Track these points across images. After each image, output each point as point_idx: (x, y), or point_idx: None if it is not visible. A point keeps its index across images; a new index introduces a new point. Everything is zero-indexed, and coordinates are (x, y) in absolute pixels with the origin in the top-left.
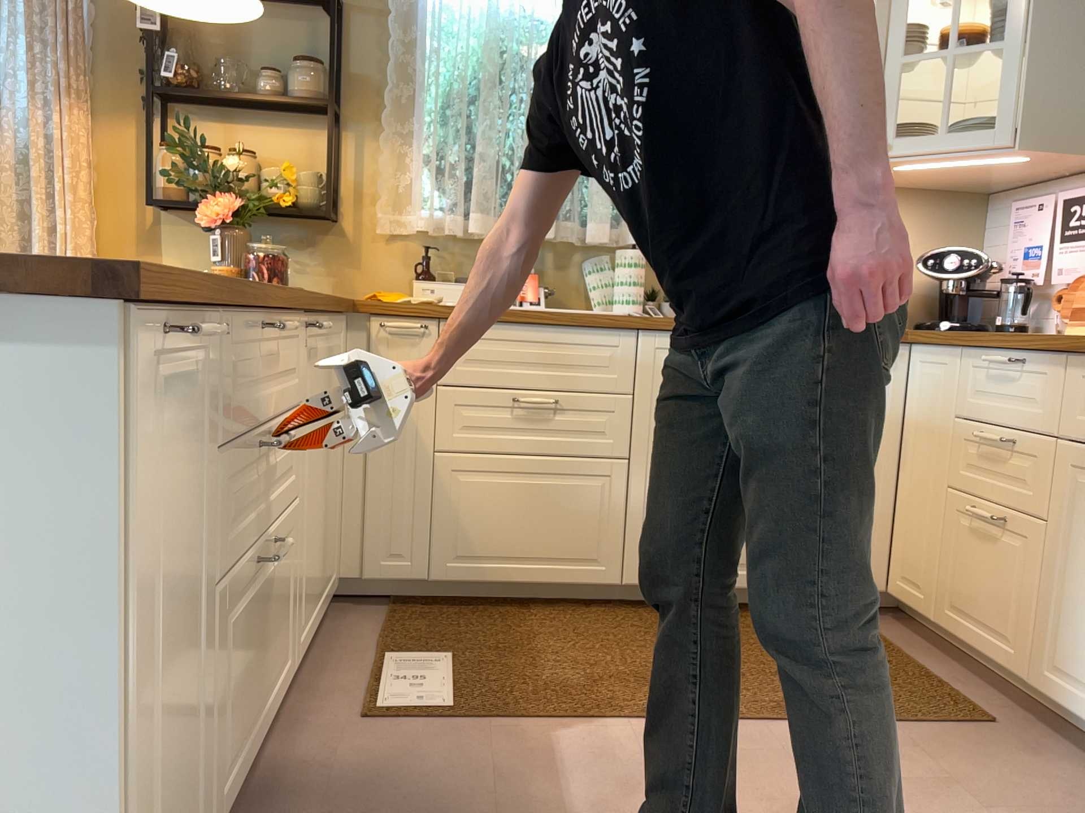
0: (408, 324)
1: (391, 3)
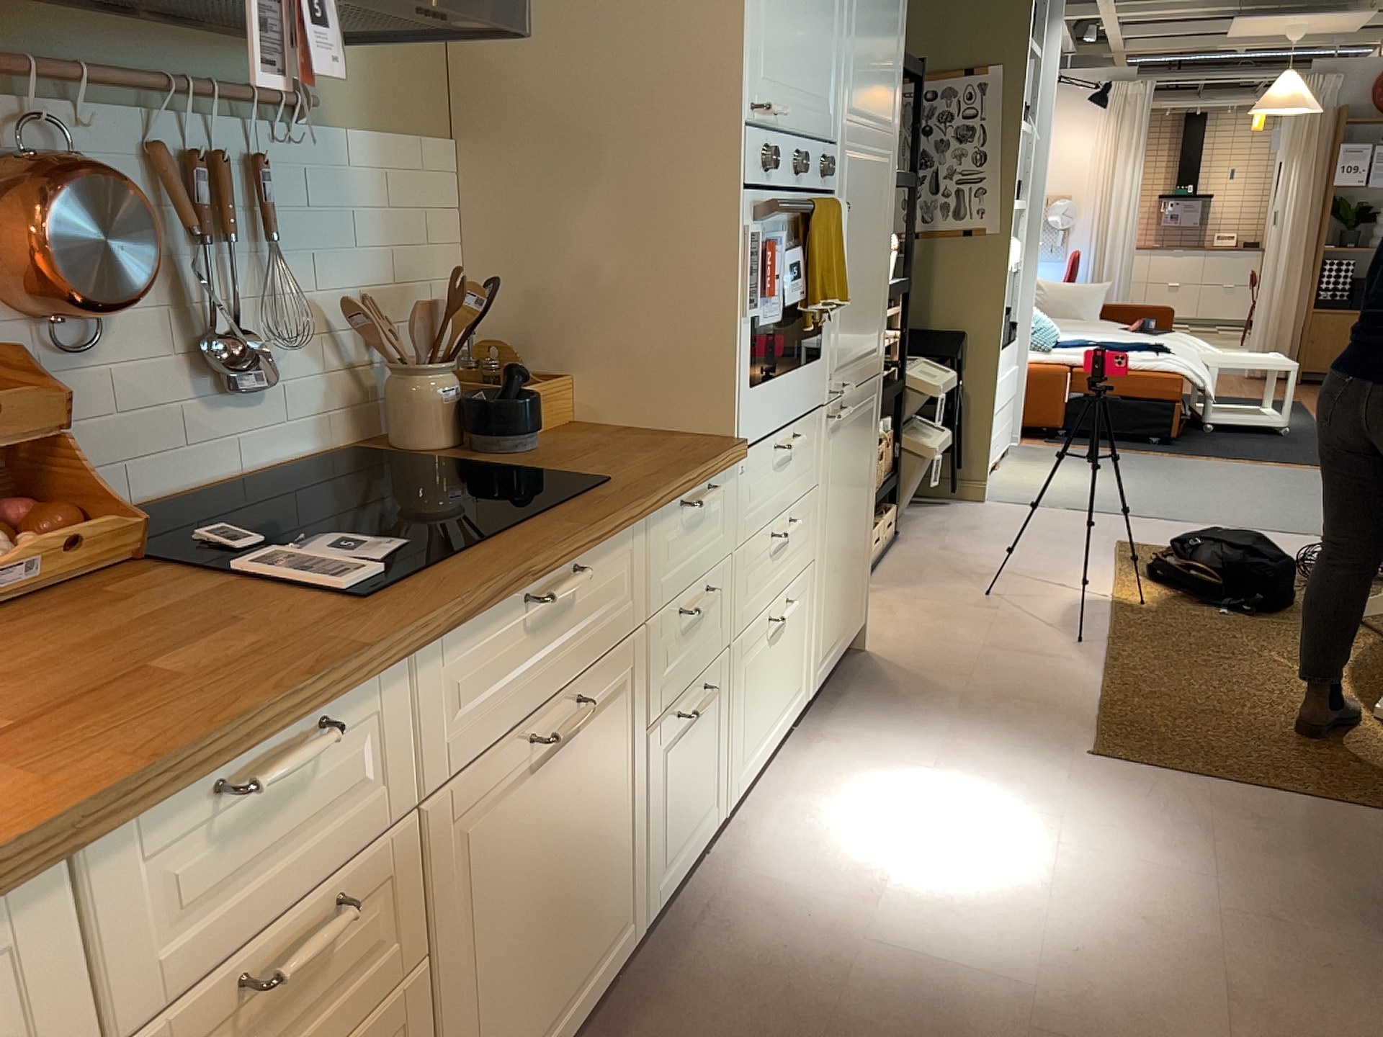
0: None
1: None
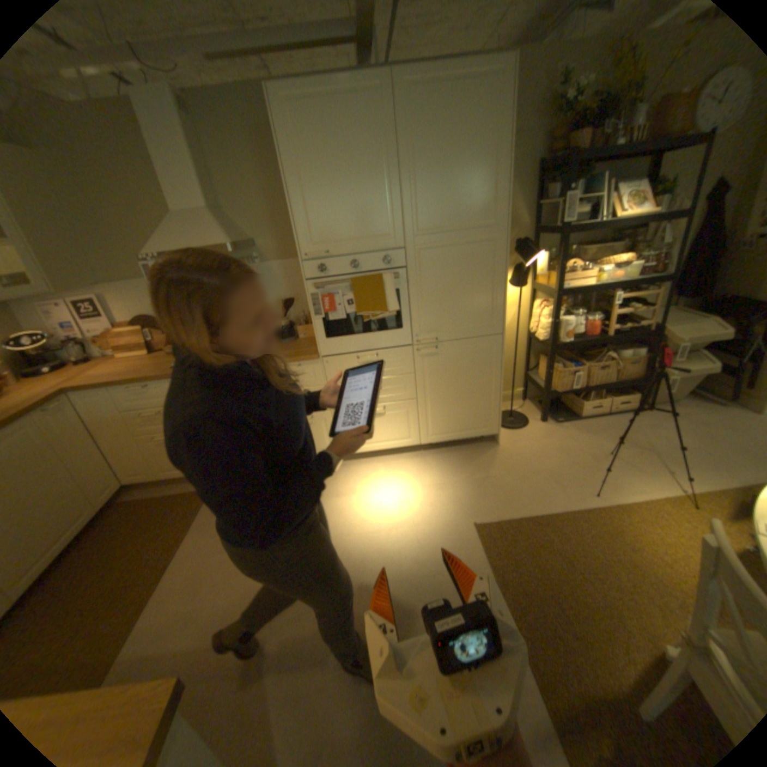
0: None
1: None
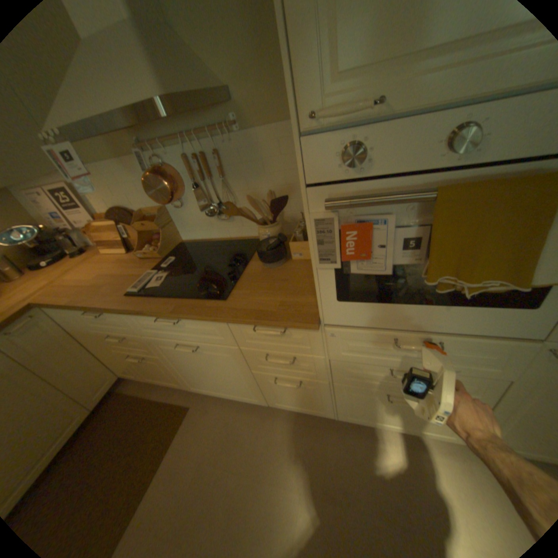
0: None
1: None
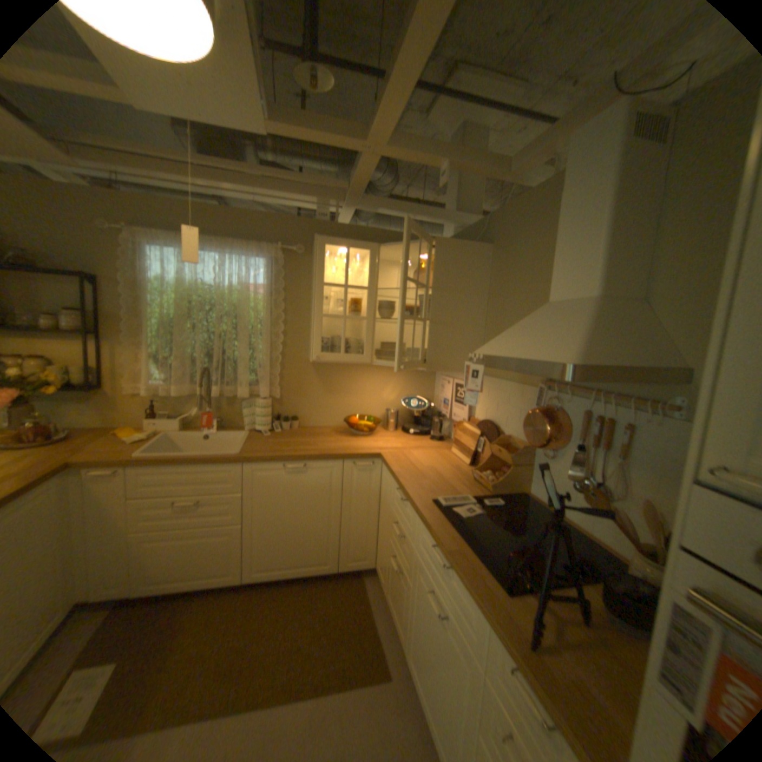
0: (103, 472)
1: (119, 278)
